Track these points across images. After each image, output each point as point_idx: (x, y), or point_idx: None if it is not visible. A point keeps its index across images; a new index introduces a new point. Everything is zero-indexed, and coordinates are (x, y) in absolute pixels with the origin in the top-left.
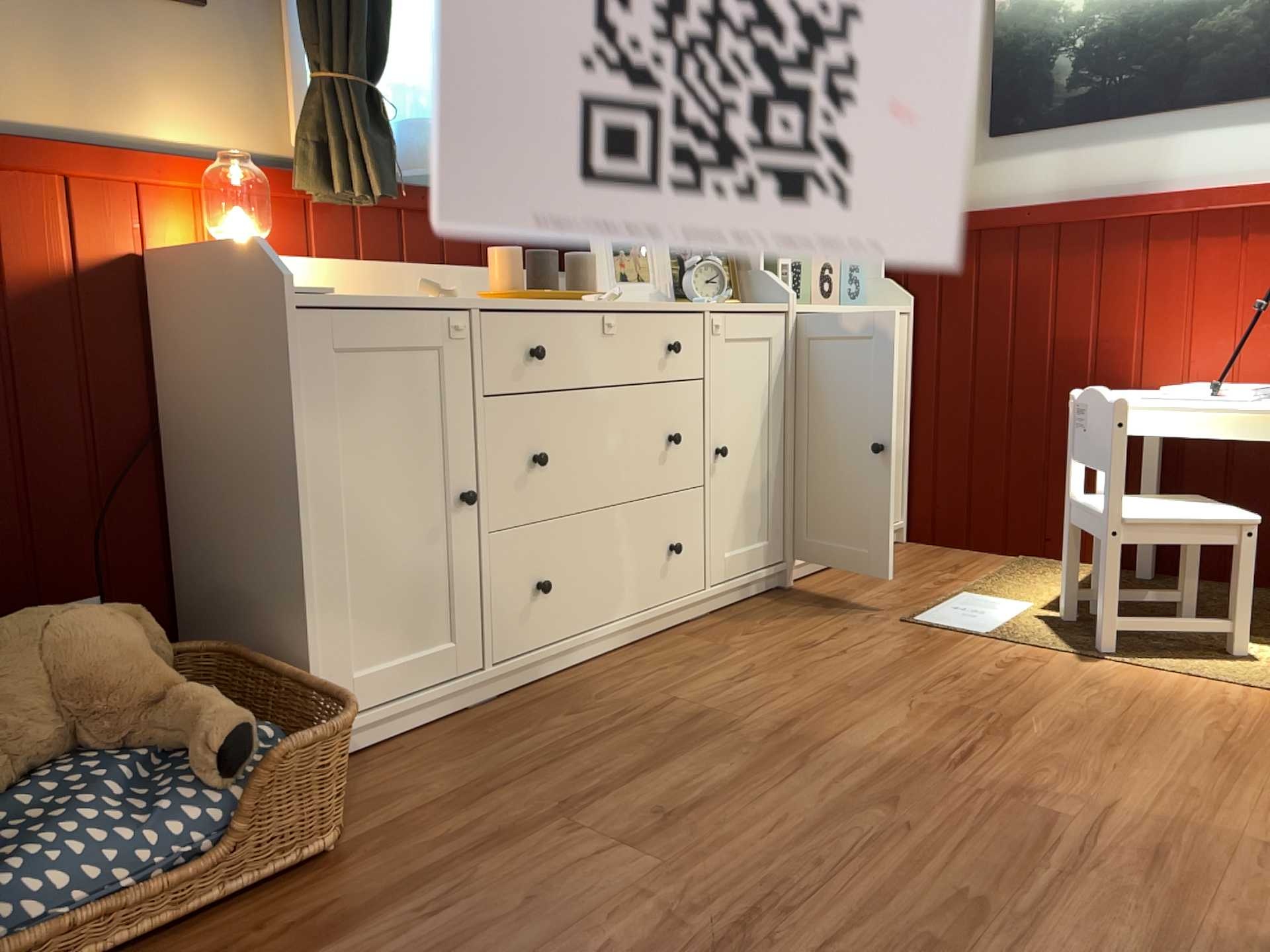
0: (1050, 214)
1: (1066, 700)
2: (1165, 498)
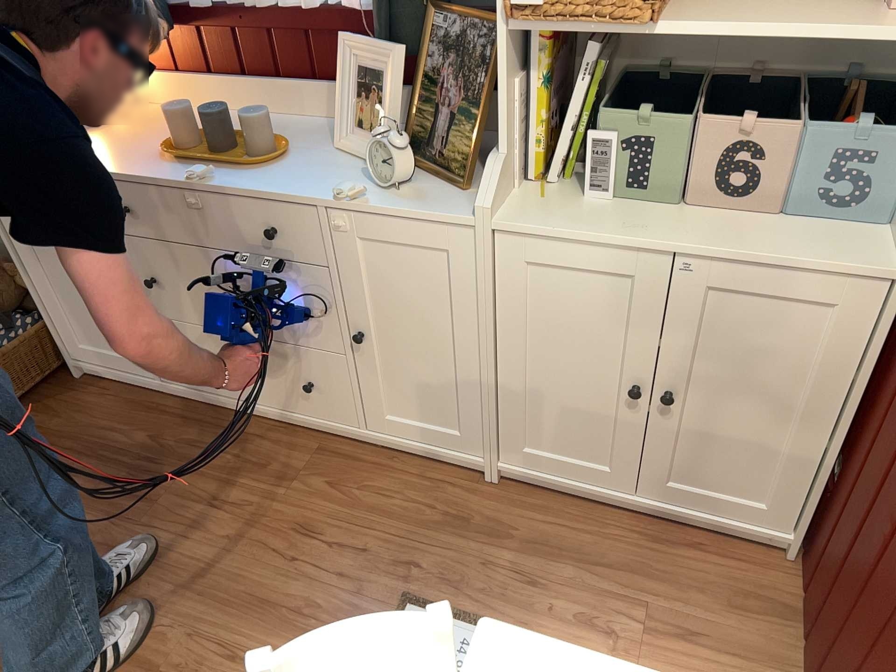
0: None
1: None
2: None
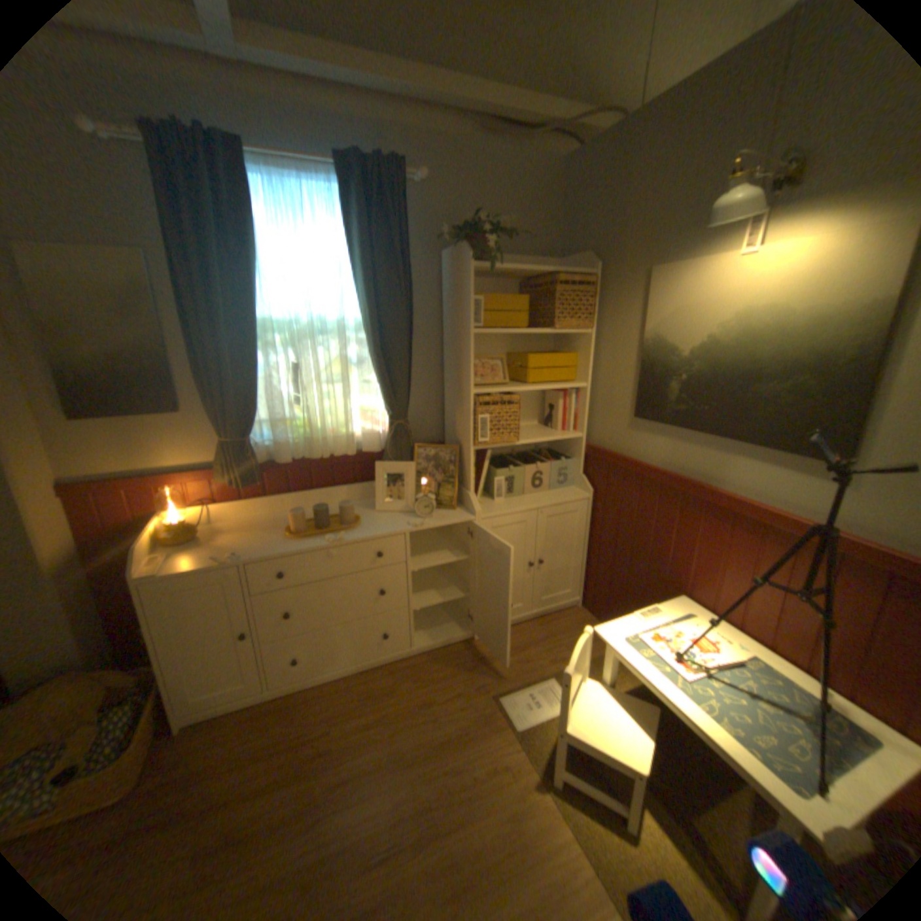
0: (657, 476)
1: (483, 832)
2: (634, 708)
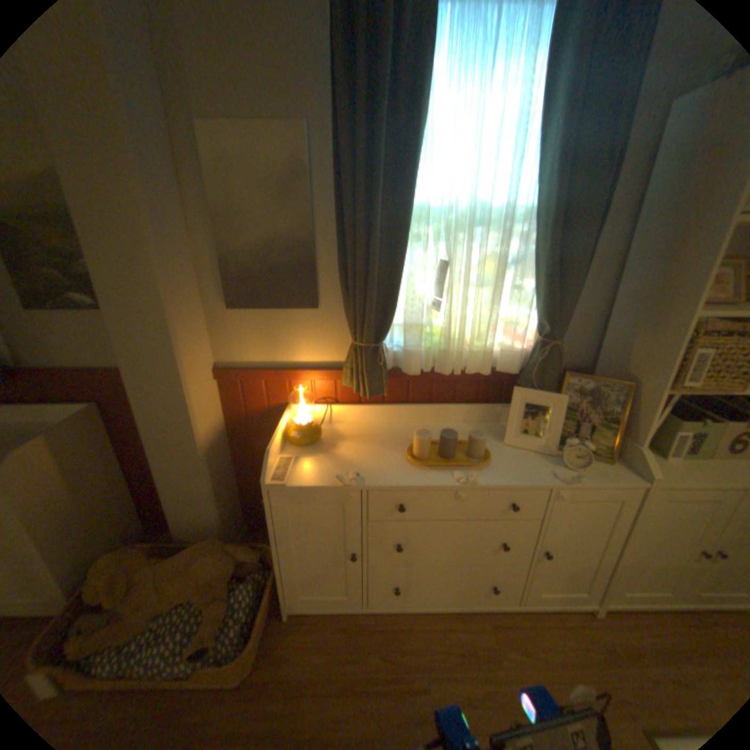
0: None
1: None
2: None
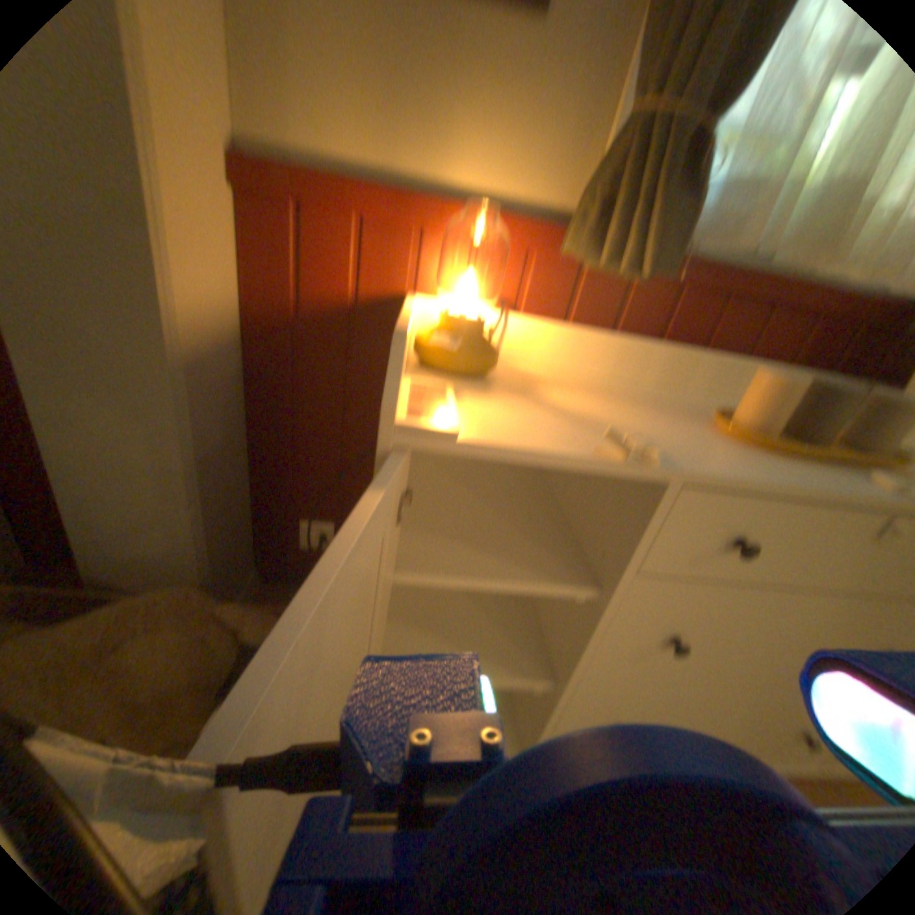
0: None
1: None
2: None
